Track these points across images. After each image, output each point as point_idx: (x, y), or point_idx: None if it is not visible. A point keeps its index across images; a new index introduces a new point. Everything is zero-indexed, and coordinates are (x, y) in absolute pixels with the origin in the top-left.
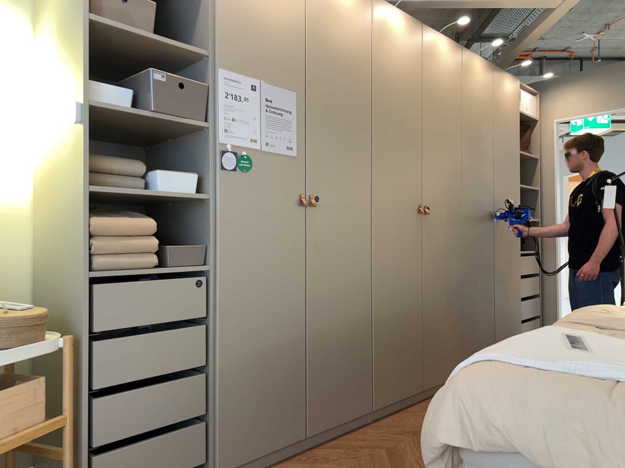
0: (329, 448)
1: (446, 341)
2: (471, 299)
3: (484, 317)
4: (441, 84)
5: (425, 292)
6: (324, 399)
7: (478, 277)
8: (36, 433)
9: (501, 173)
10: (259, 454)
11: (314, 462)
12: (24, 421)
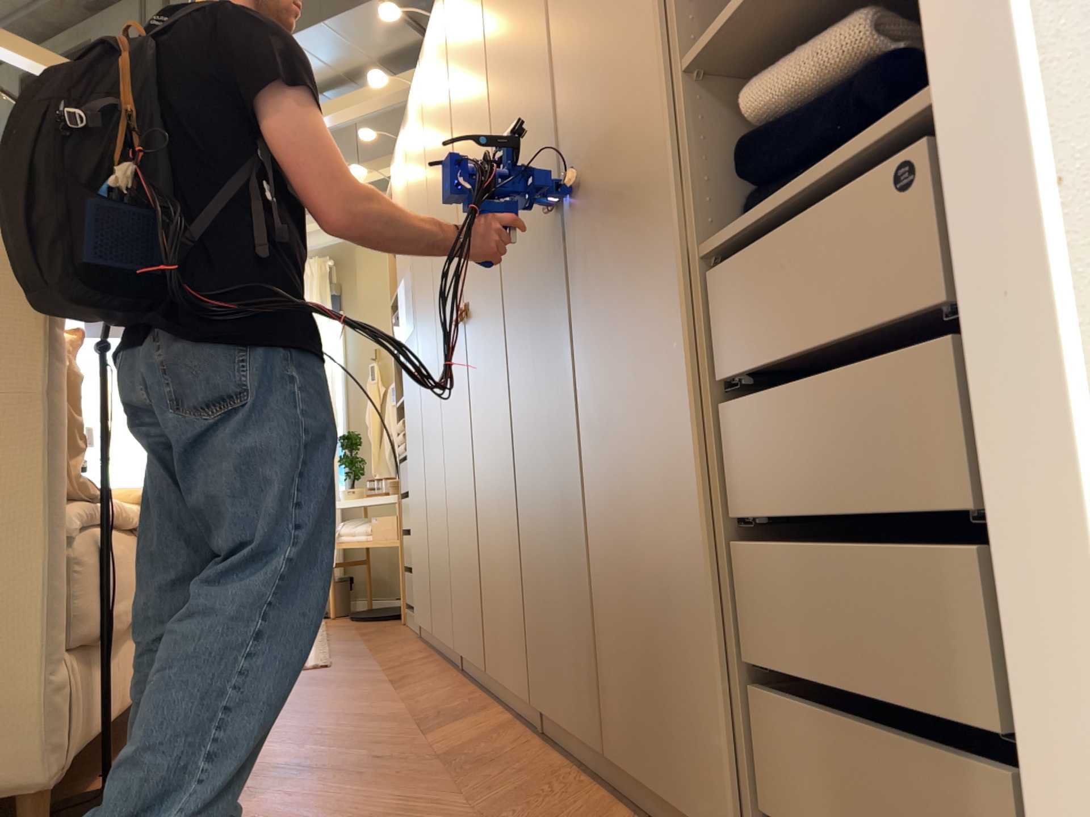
0: (430, 658)
1: (508, 595)
2: (538, 499)
3: (571, 566)
4: (465, 31)
5: (480, 474)
6: (437, 599)
7: (546, 432)
8: (388, 544)
9: (579, 3)
10: (423, 624)
11: (413, 654)
12: (390, 536)
